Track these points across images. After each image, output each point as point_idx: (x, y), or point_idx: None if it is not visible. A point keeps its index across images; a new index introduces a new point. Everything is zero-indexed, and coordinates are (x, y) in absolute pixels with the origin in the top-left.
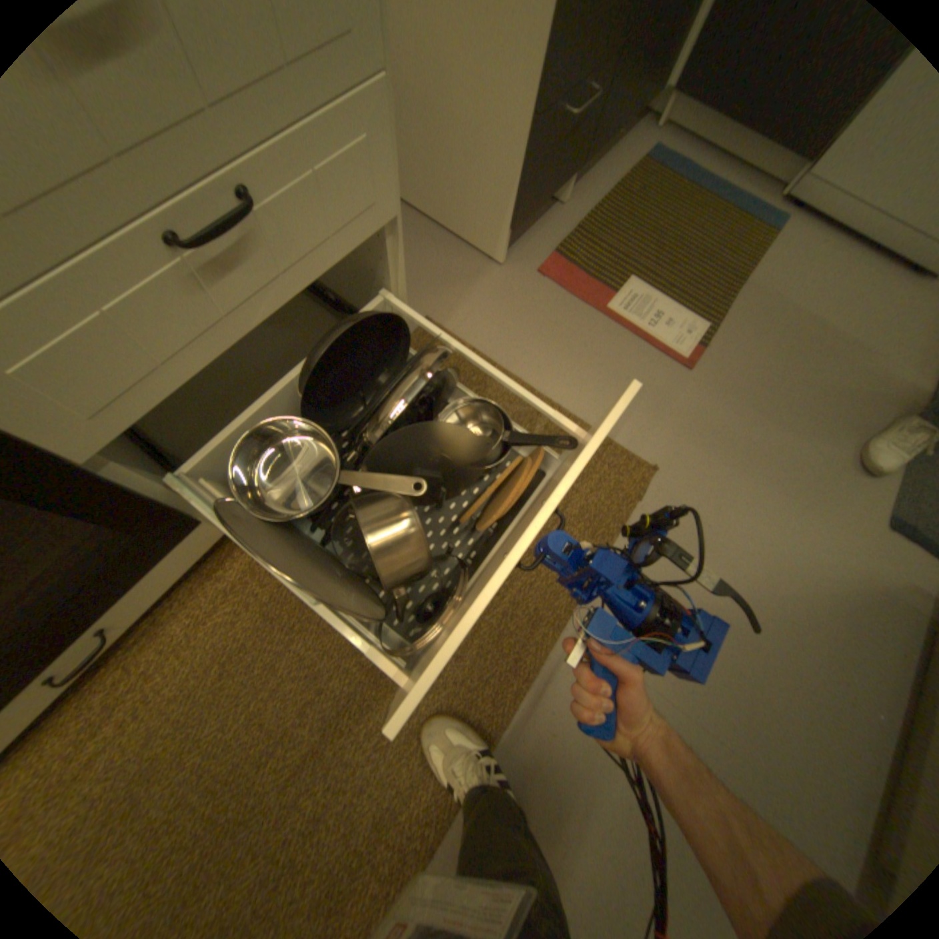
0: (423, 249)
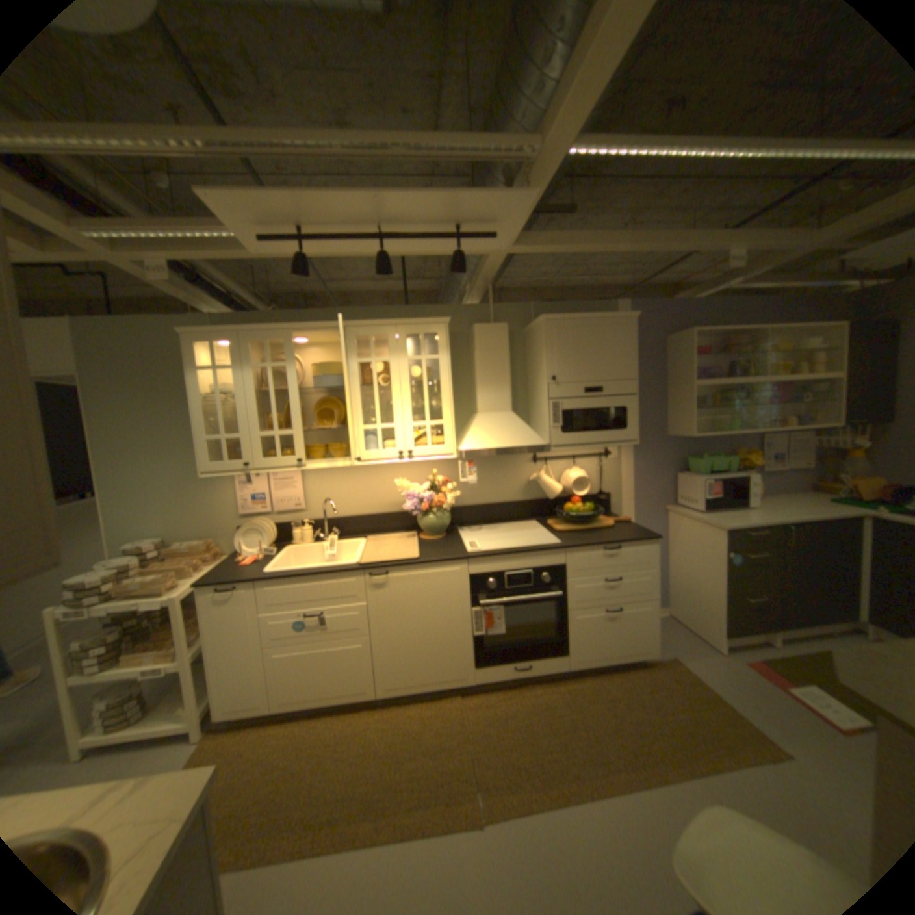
0: (688, 643)
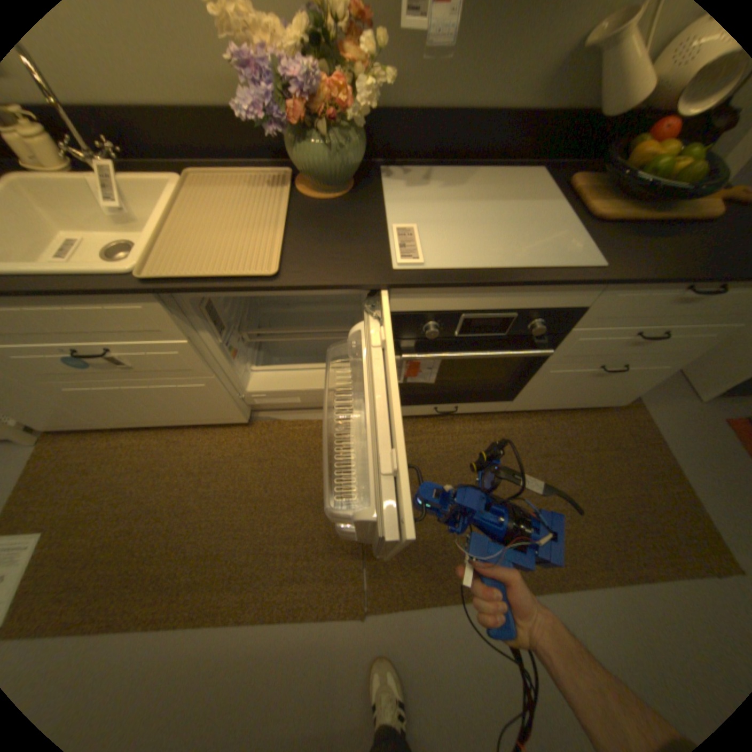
0: None
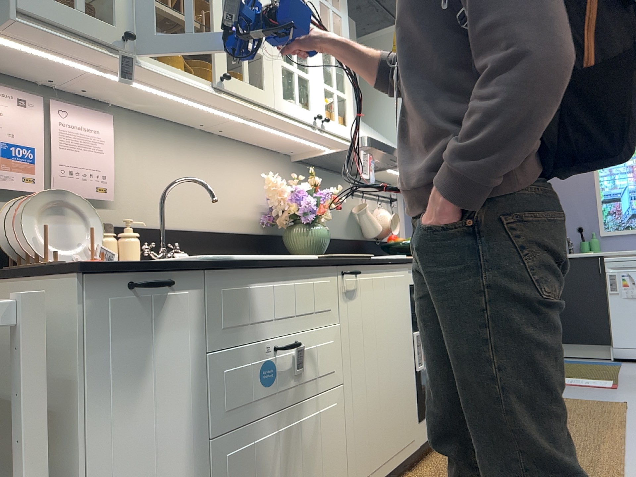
0: None
